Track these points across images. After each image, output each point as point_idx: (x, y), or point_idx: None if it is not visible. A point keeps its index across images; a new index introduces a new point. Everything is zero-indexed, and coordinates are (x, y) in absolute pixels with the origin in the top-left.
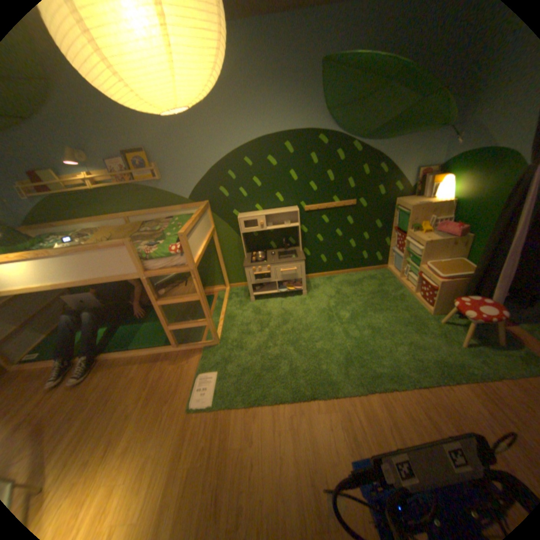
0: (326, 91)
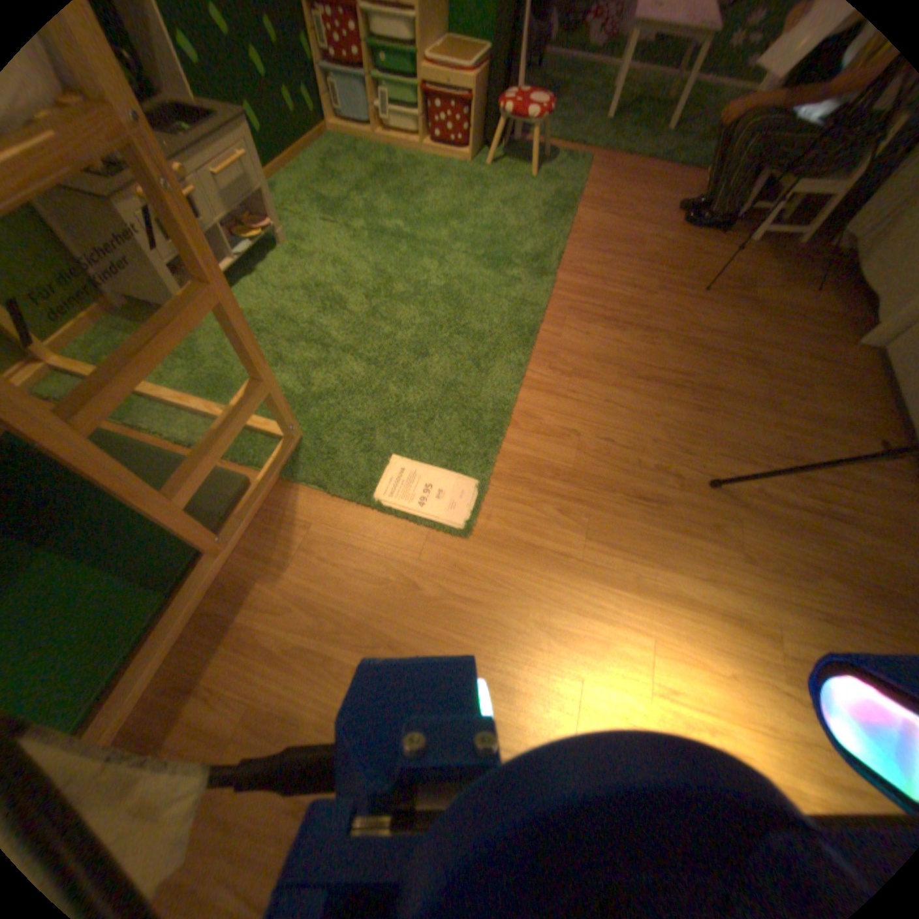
0: None
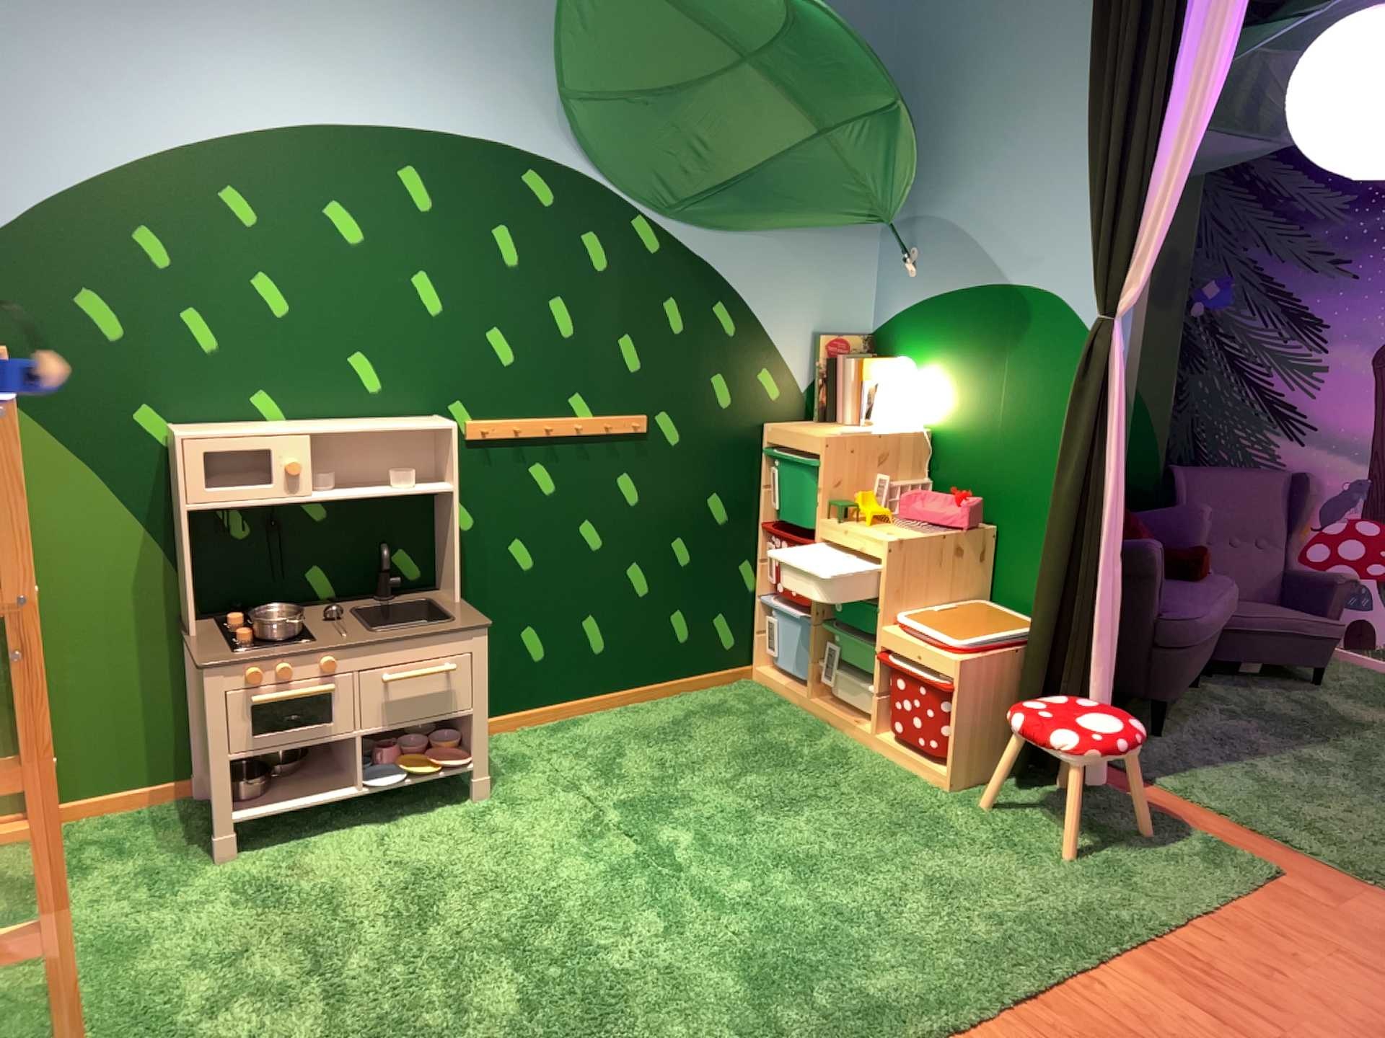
0: (556, 52)
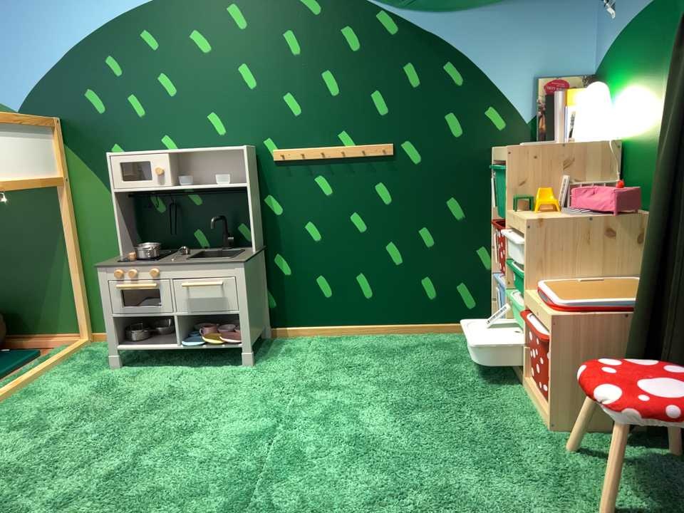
0: None
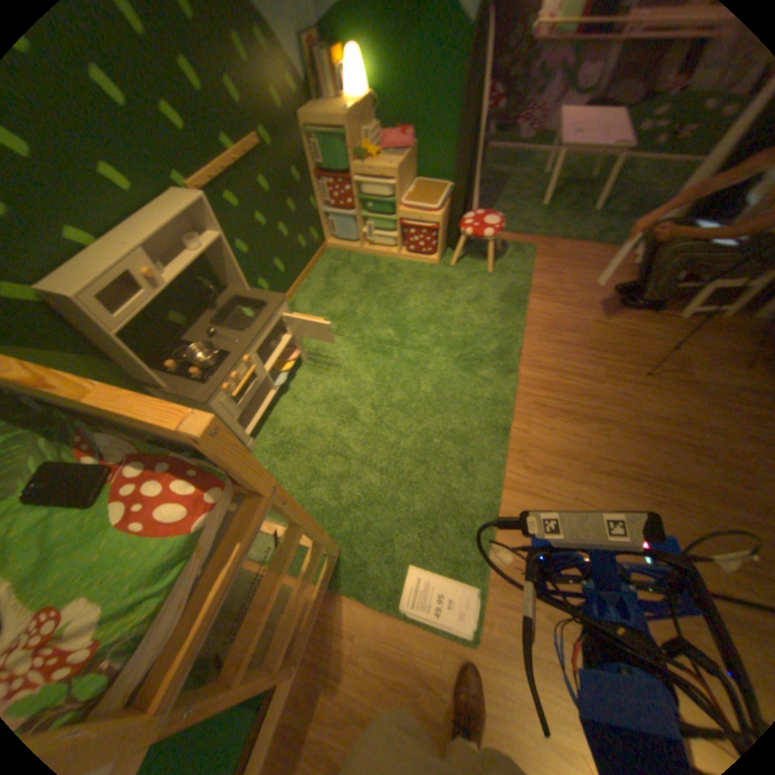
0: None
